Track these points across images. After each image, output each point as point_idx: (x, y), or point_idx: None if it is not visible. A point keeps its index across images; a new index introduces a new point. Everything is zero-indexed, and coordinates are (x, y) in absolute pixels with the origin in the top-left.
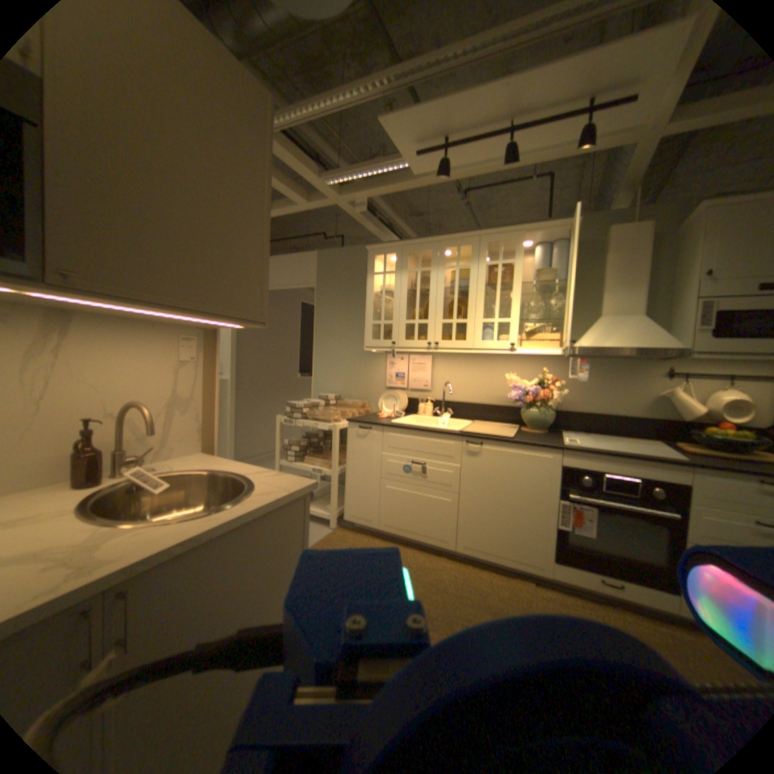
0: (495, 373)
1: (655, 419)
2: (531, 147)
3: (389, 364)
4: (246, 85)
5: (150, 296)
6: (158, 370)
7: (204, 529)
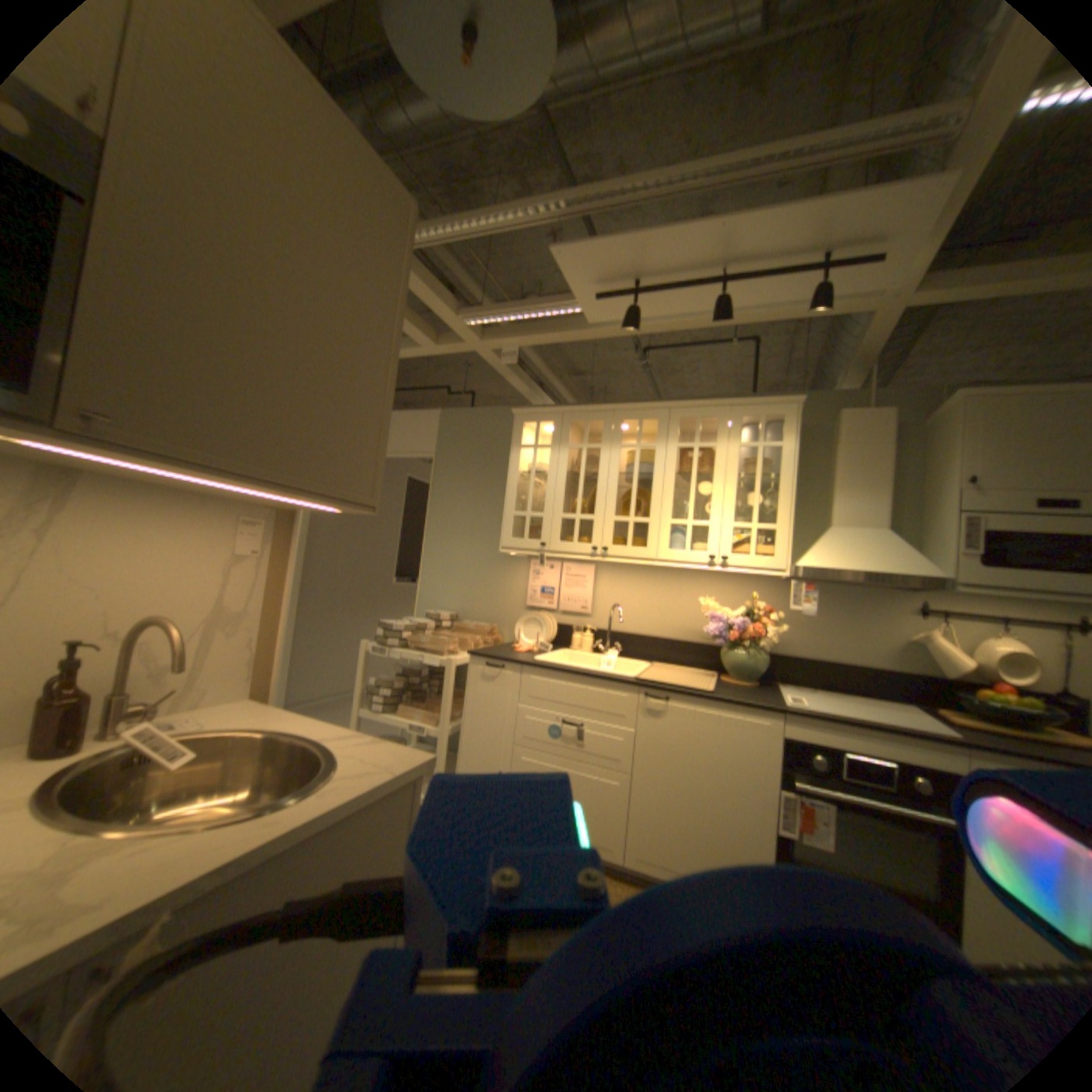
0: (685, 596)
1: (907, 674)
2: (743, 303)
3: (534, 574)
4: (385, 187)
5: (214, 459)
6: (201, 567)
7: (258, 844)
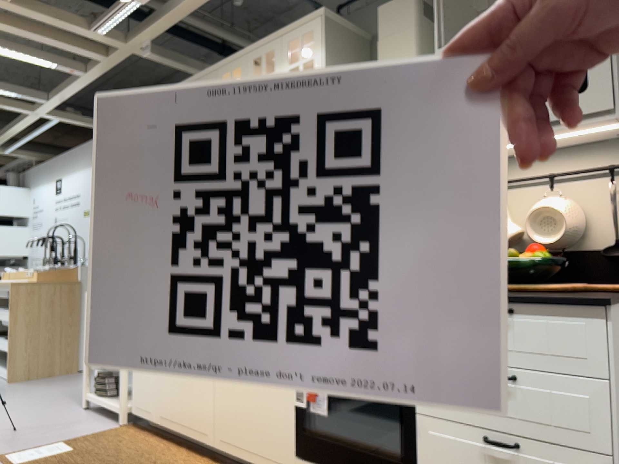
0: None
1: None
2: None
3: None
4: None
5: None
6: None
7: None
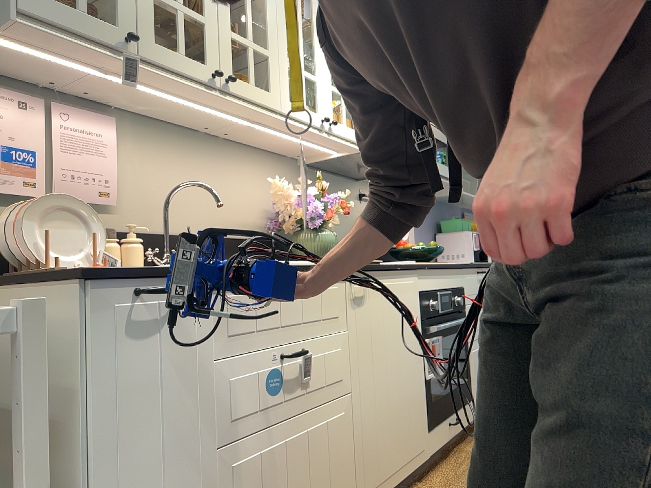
0: (231, 179)
1: None
2: None
3: None
4: None
5: None
6: None
7: None
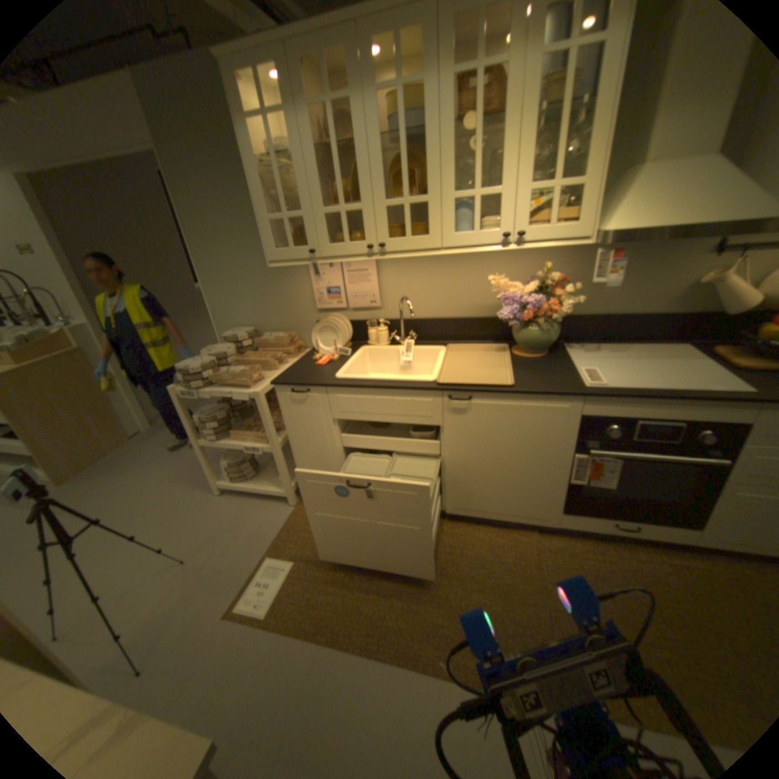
0: (473, 274)
1: (687, 314)
2: None
3: (316, 277)
4: None
5: None
6: None
7: None
